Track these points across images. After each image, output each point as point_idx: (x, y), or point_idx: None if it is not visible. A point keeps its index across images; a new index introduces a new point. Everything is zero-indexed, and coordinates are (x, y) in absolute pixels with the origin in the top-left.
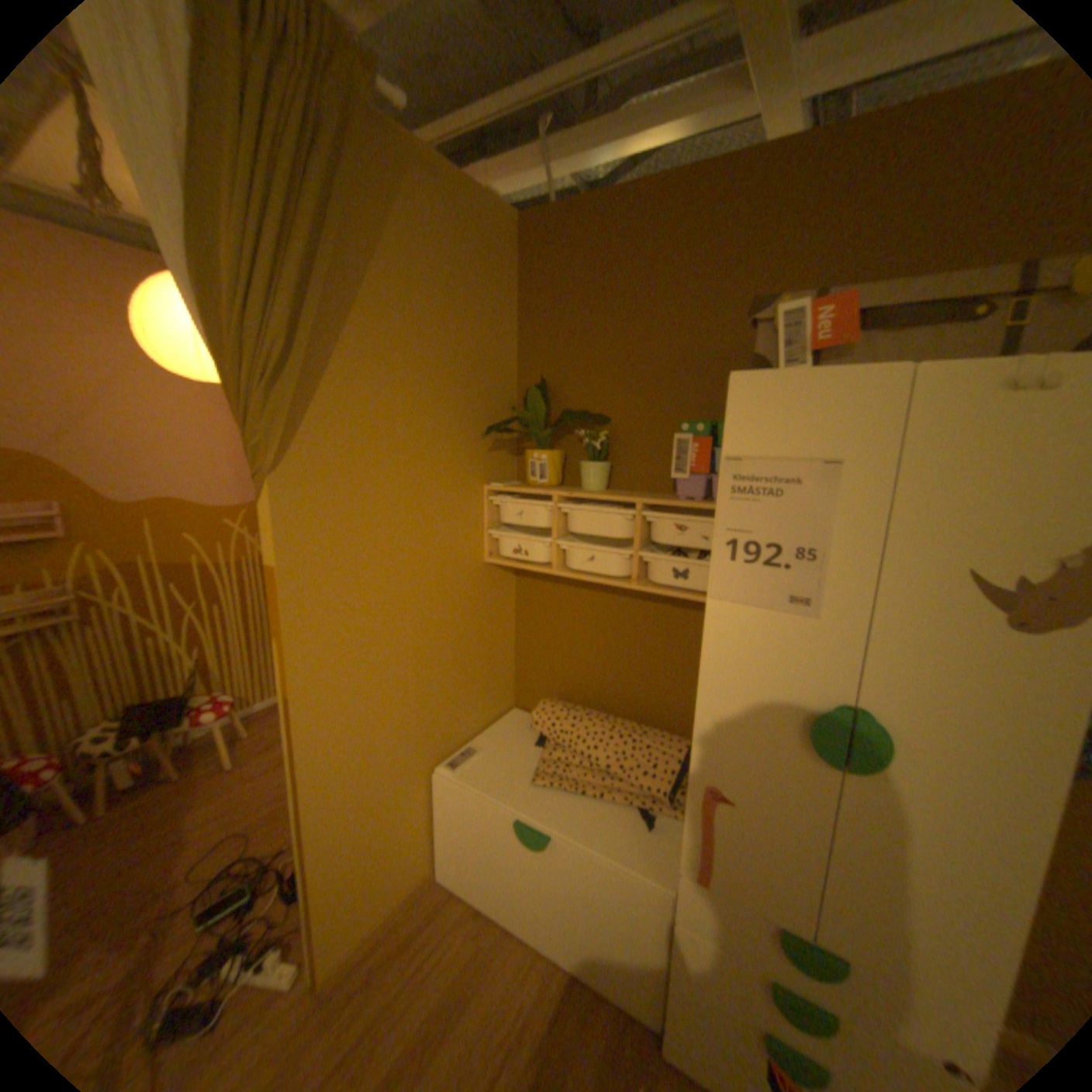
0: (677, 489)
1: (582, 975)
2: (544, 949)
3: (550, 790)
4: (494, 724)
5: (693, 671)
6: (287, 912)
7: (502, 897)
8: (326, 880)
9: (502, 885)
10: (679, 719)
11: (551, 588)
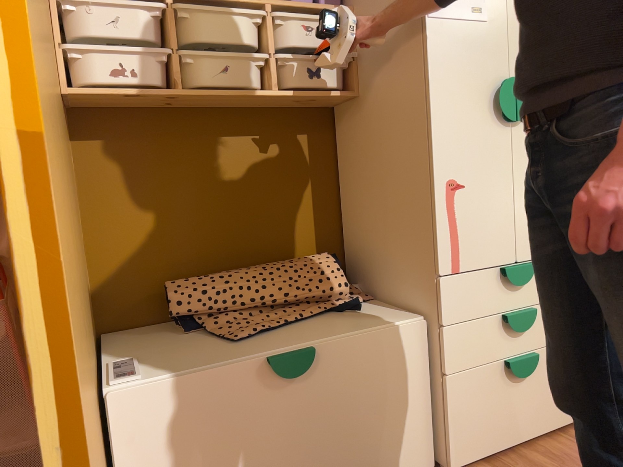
0: None
1: None
2: None
3: (257, 337)
4: (103, 348)
5: (306, 192)
6: None
7: None
8: None
9: None
10: (302, 245)
11: (133, 148)
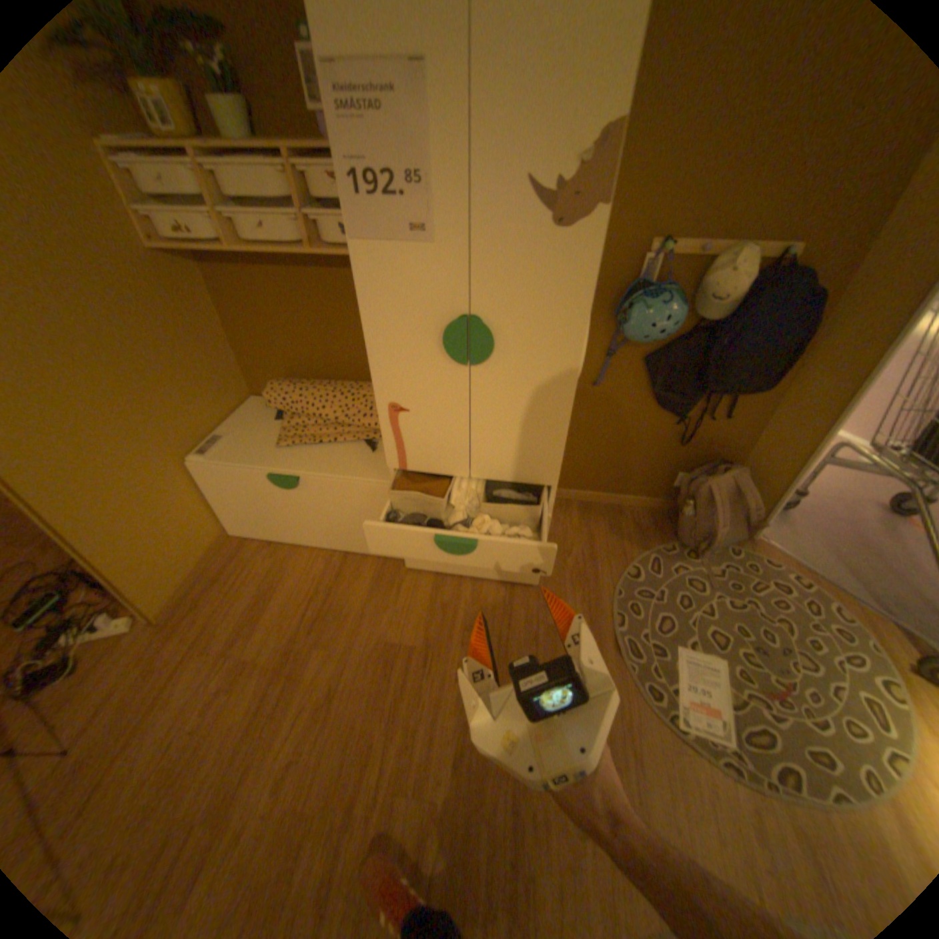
0: (319, 127)
1: (350, 549)
2: (321, 546)
3: (292, 448)
4: (233, 414)
5: None
6: (101, 595)
7: (280, 528)
8: (111, 560)
9: (277, 520)
10: None
11: (238, 272)
